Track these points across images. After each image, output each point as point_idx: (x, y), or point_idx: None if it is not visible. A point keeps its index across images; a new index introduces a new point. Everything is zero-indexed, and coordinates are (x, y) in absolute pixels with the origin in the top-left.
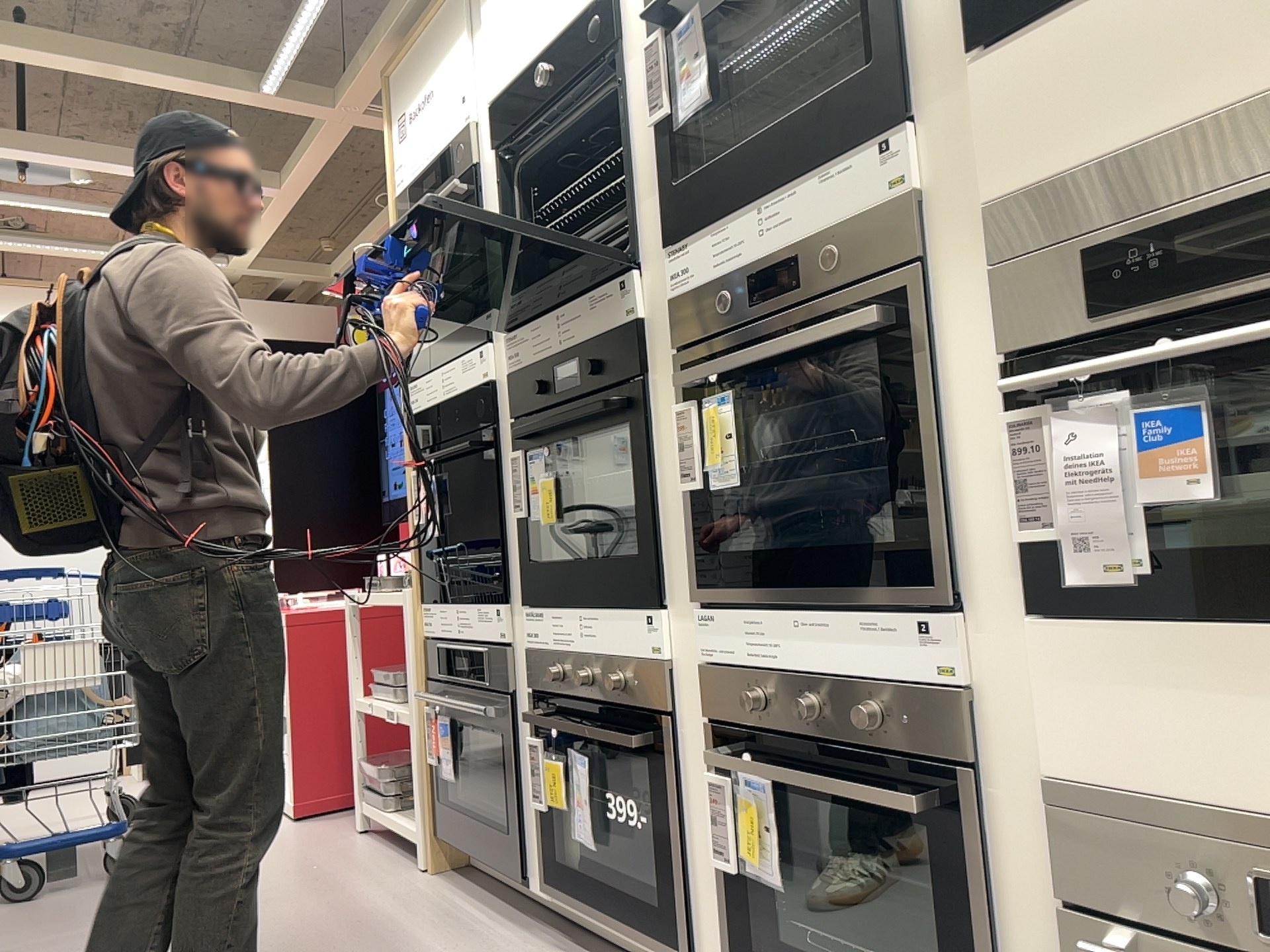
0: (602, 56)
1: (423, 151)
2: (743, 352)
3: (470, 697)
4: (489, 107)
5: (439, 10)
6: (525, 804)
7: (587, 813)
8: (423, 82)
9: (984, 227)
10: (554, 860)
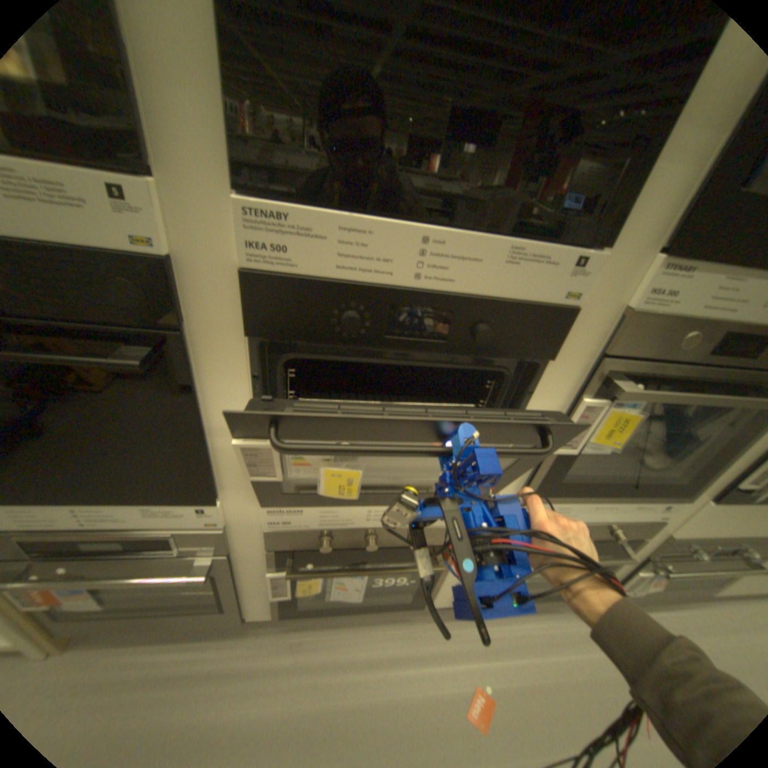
0: None
1: None
2: (703, 397)
3: (131, 564)
4: None
5: None
6: (243, 596)
7: (354, 593)
8: None
9: None
10: (291, 610)
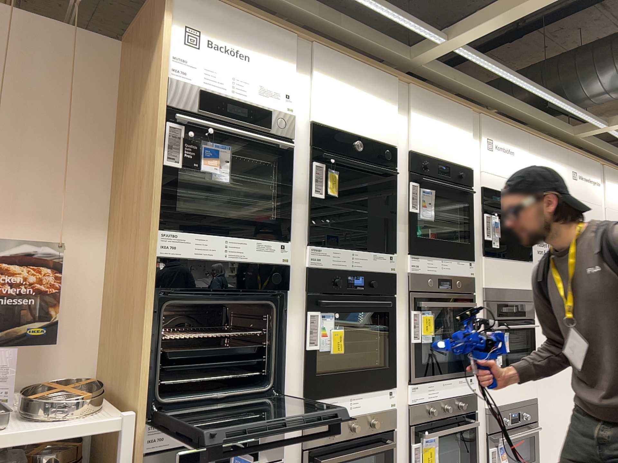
0: (390, 167)
1: (228, 82)
2: (444, 302)
3: None
4: (307, 119)
5: (272, 24)
6: None
7: None
8: (238, 41)
9: (484, 292)
10: None
